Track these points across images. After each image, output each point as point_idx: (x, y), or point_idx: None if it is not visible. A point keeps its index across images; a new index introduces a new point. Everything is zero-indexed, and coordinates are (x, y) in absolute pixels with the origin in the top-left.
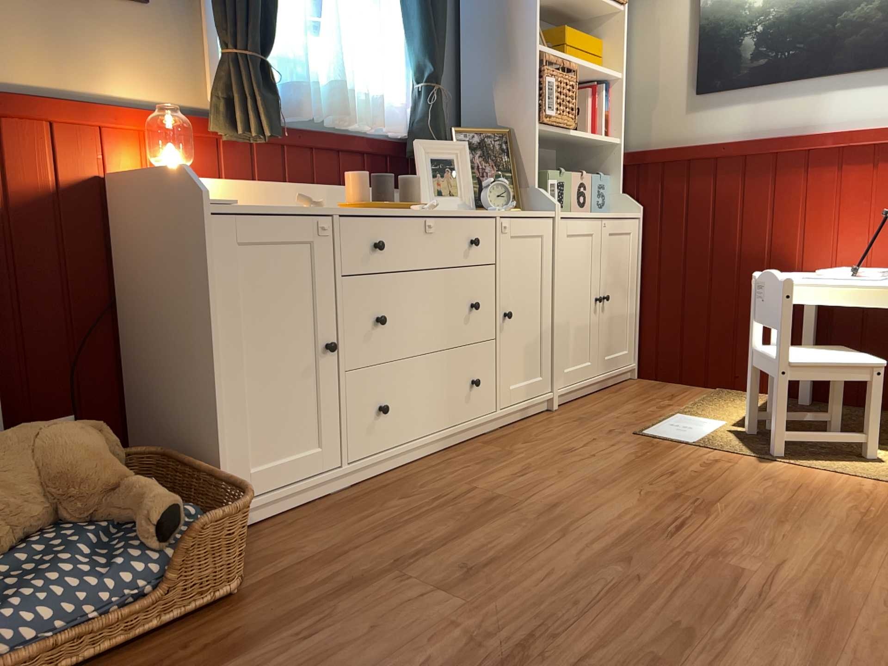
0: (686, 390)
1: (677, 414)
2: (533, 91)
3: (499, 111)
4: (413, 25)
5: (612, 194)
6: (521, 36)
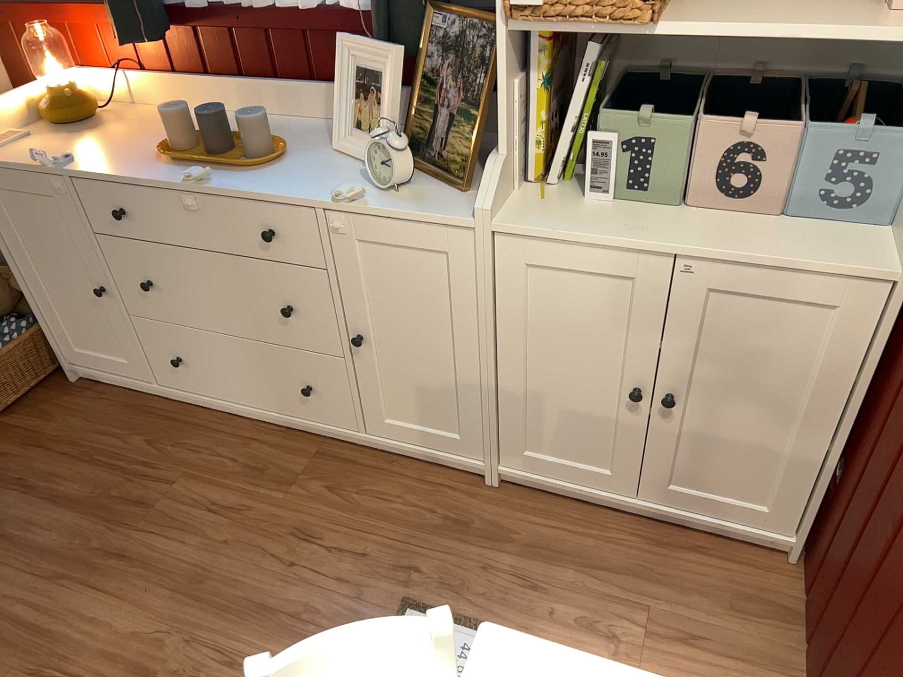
0: (757, 664)
1: None
2: None
3: None
4: None
5: None
6: None
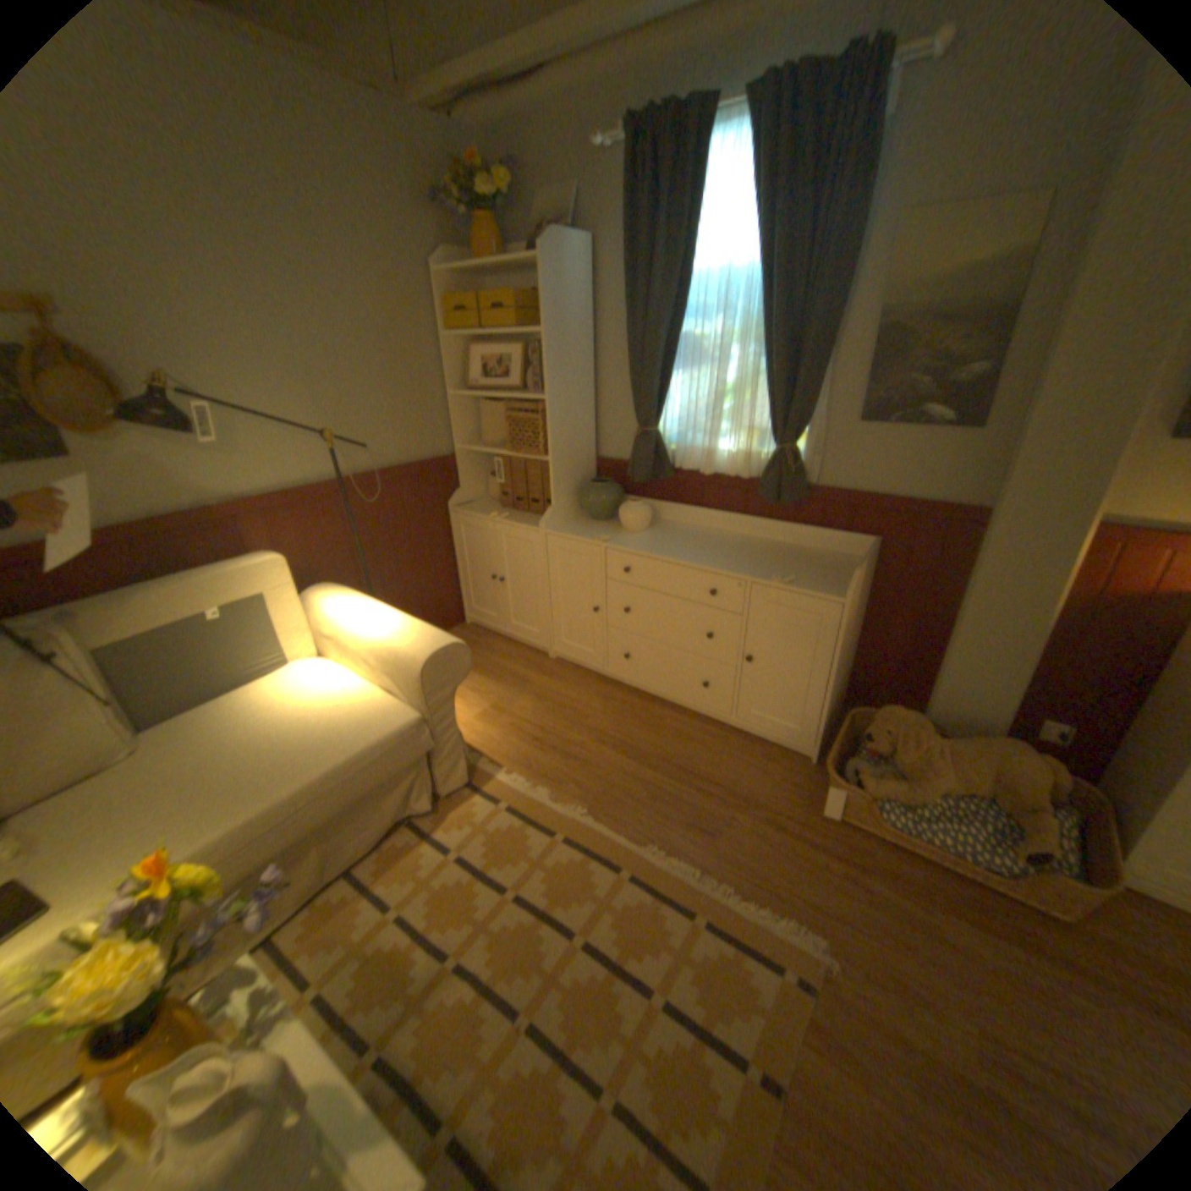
0: None
1: None
2: None
3: None
4: None
5: None
6: None
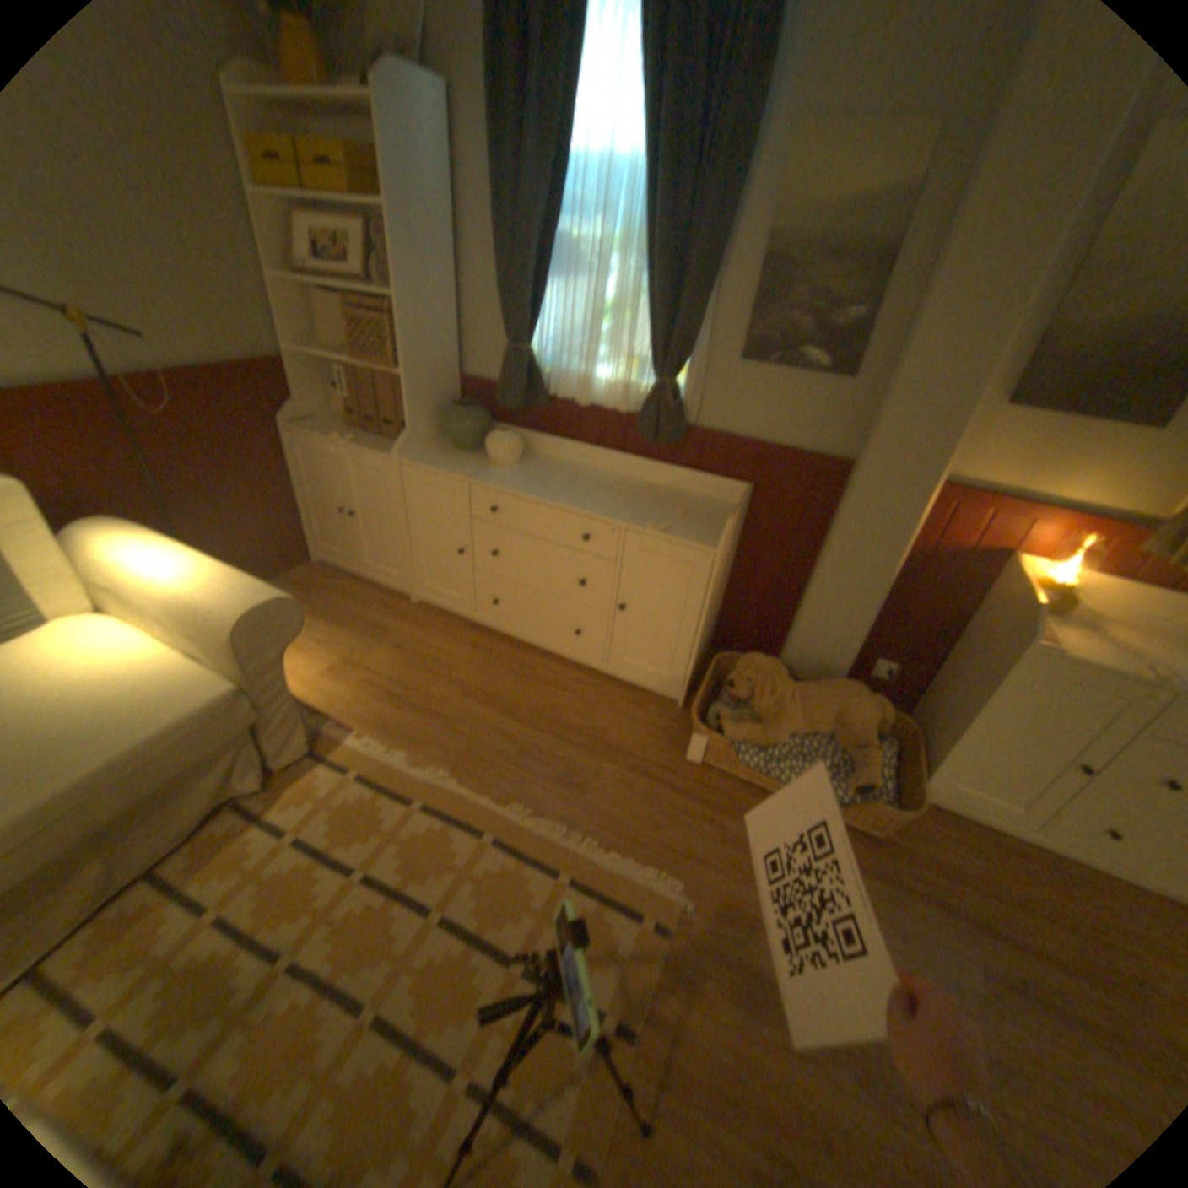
0: None
1: None
2: None
3: None
4: None
5: None
6: None
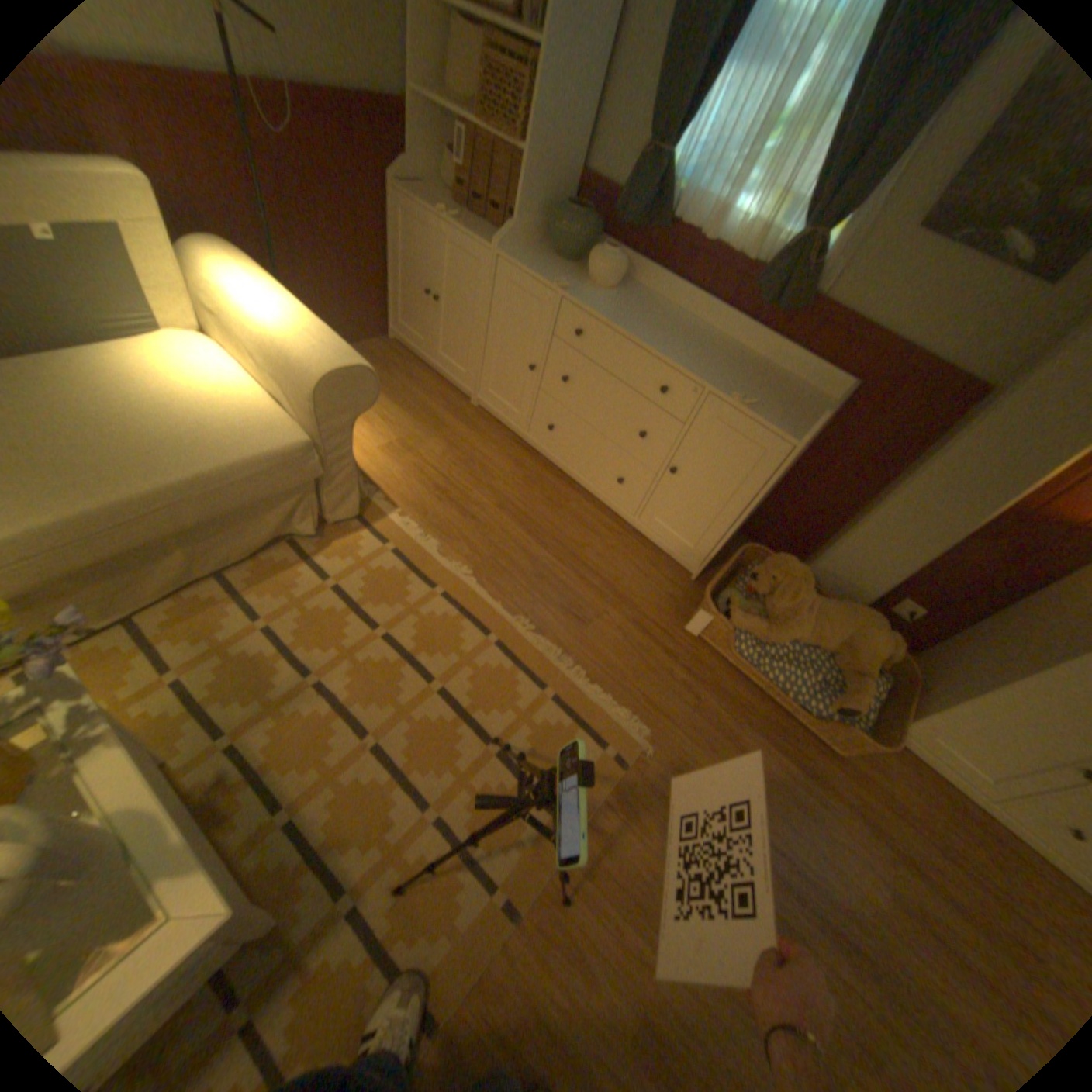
0: None
1: None
2: None
3: None
4: None
5: None
6: None
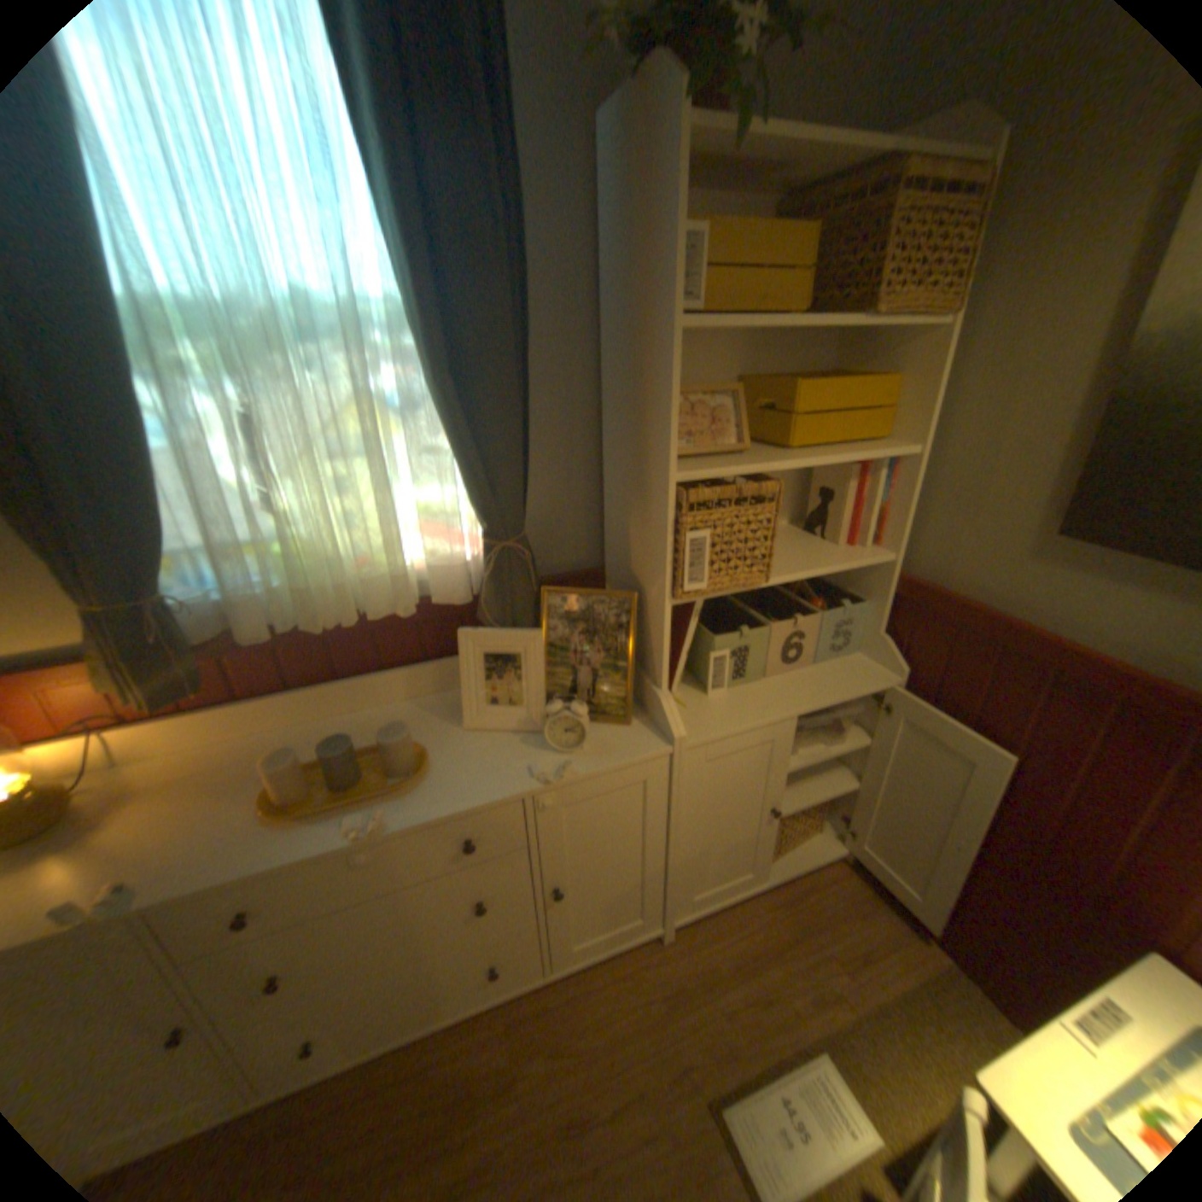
0: (904, 949)
1: (825, 1058)
2: (666, 553)
3: (634, 553)
4: (454, 455)
5: (869, 629)
6: (654, 453)
